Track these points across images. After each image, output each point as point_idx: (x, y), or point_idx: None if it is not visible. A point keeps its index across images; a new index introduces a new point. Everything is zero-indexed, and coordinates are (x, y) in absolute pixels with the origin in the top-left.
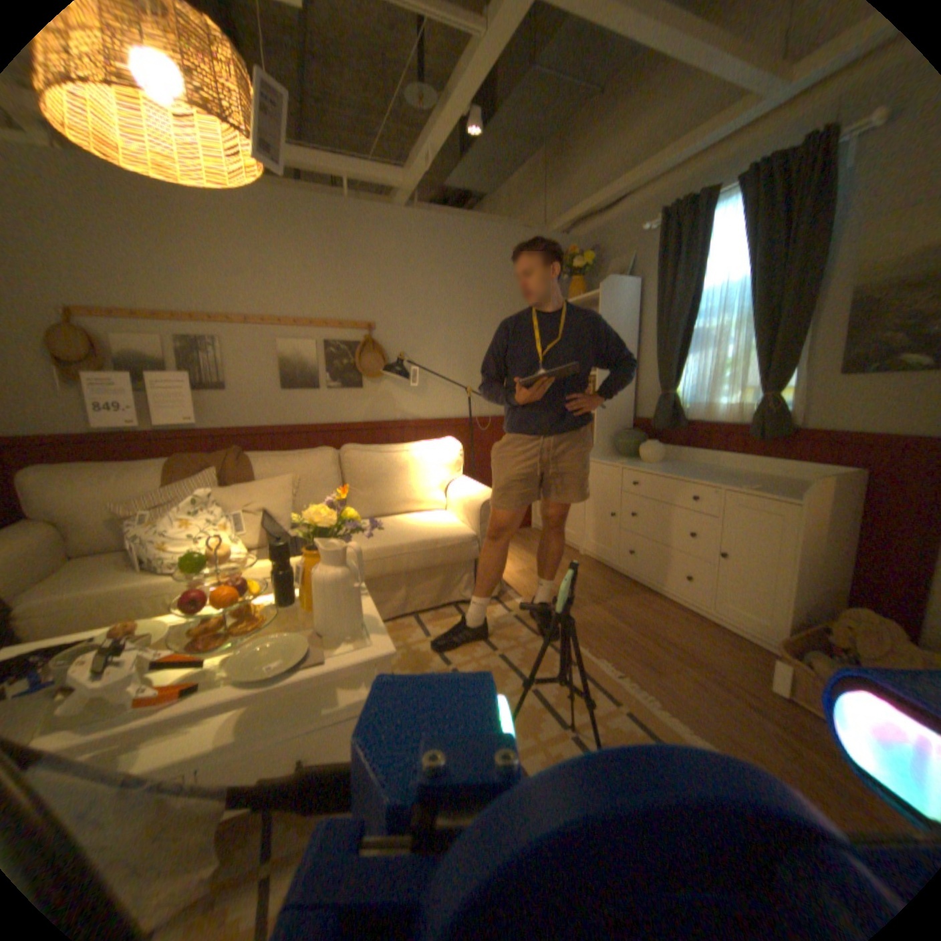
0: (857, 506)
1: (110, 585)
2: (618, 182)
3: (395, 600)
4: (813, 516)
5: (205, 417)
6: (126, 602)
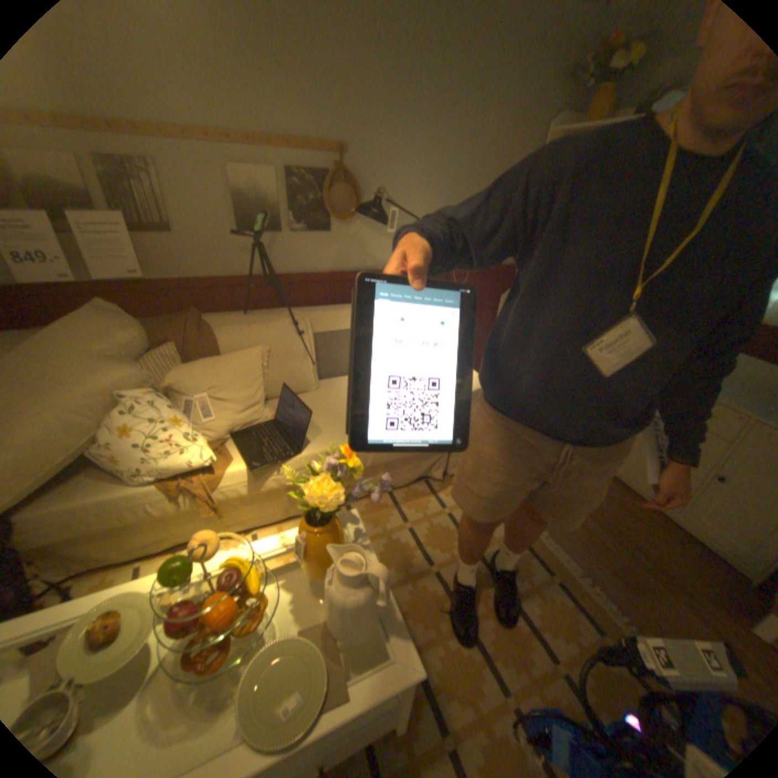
0: None
1: (85, 497)
2: None
3: None
4: None
5: (153, 264)
6: (106, 512)
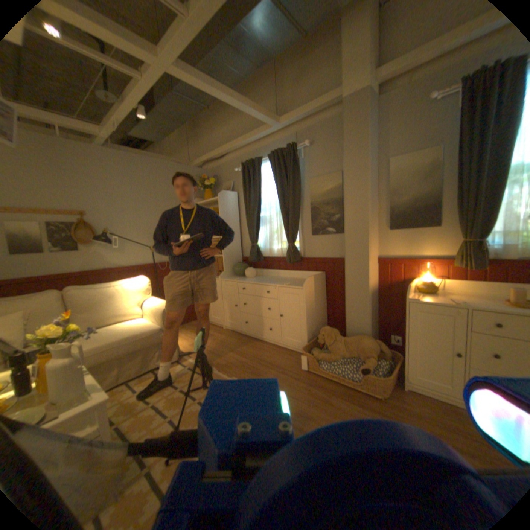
0: (323, 286)
1: None
2: (221, 147)
3: (110, 377)
4: (307, 293)
5: None
6: None
